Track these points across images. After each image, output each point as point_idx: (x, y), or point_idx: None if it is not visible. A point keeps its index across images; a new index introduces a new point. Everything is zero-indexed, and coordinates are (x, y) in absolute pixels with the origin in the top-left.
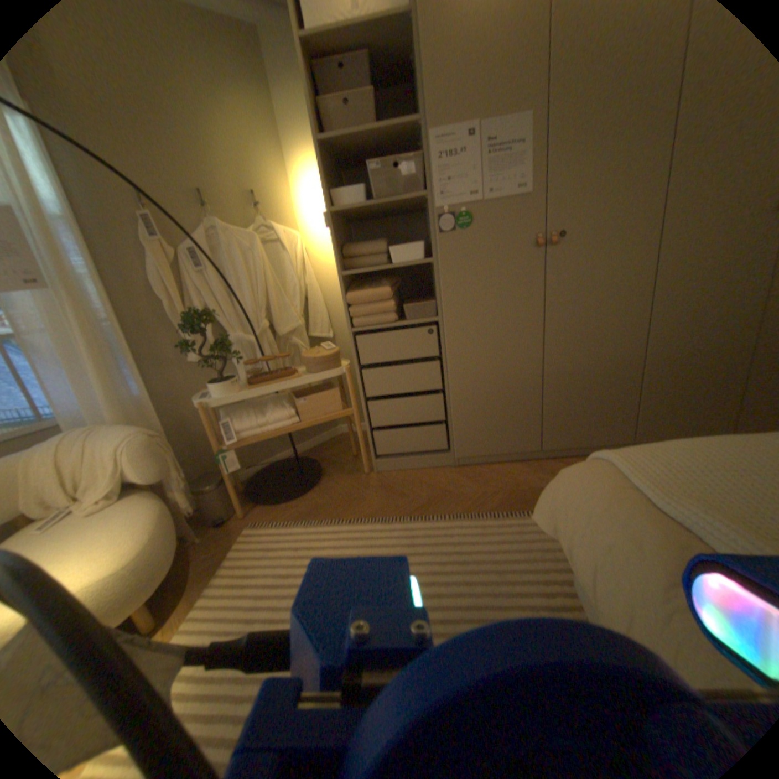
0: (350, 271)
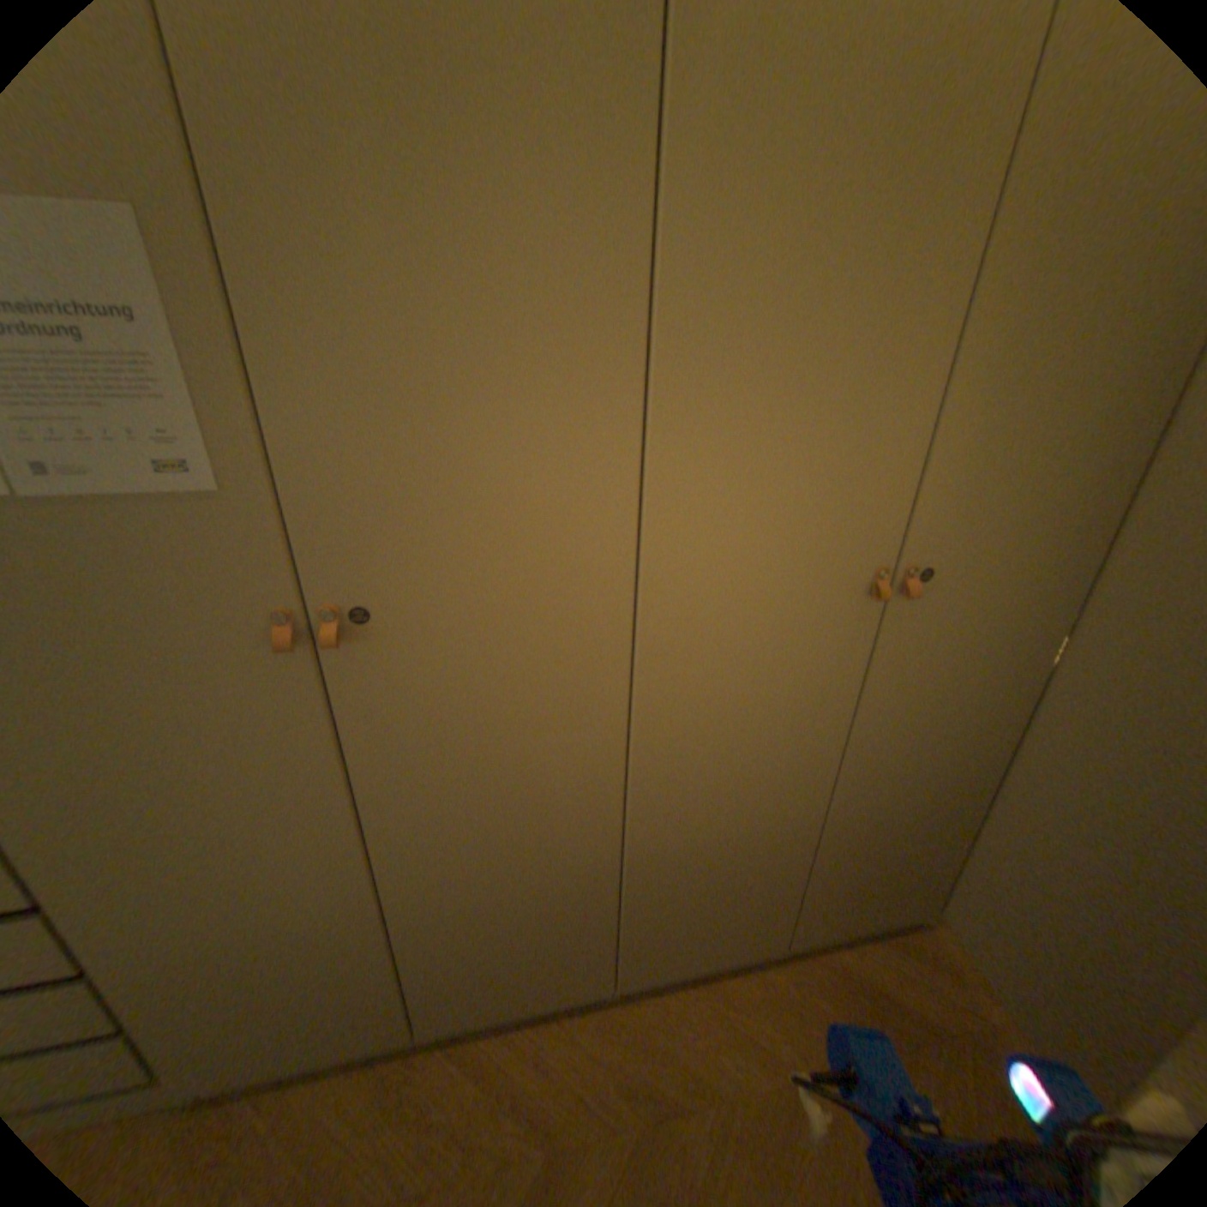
0: None
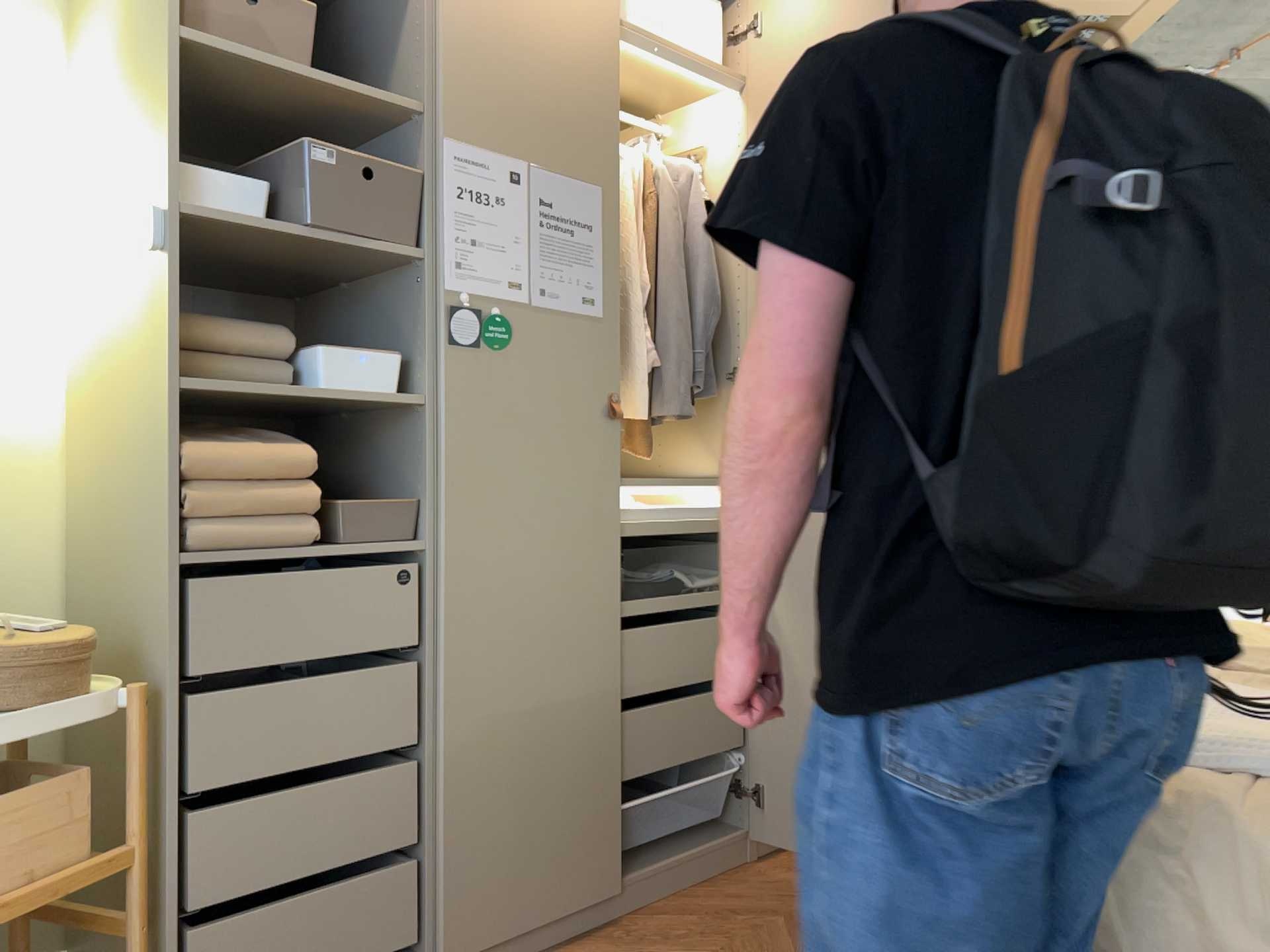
0: (205, 386)
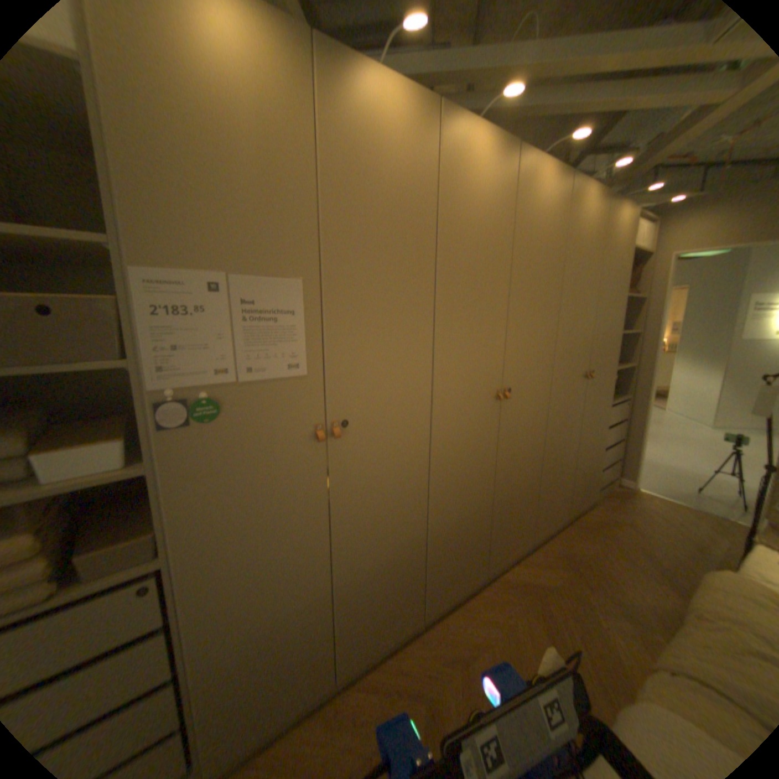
0: None
